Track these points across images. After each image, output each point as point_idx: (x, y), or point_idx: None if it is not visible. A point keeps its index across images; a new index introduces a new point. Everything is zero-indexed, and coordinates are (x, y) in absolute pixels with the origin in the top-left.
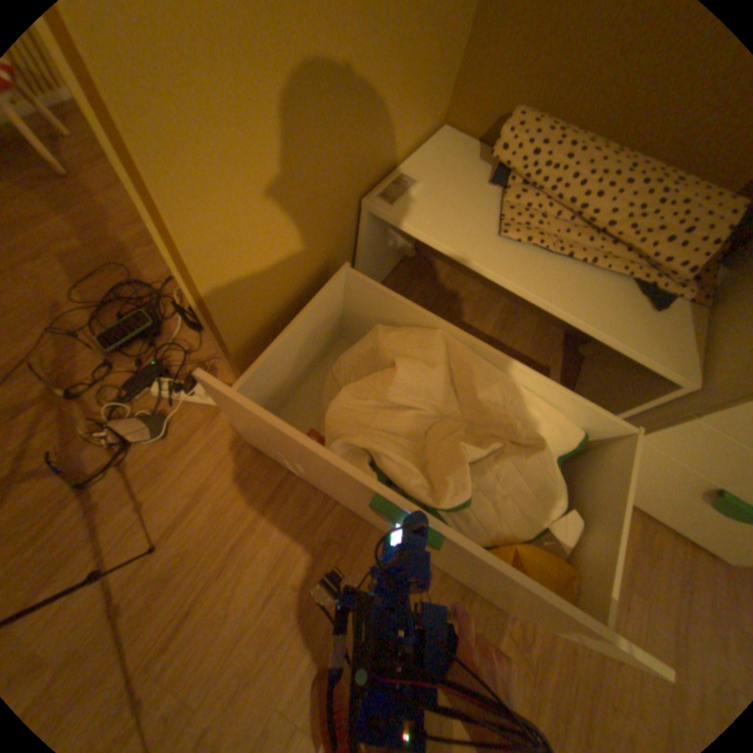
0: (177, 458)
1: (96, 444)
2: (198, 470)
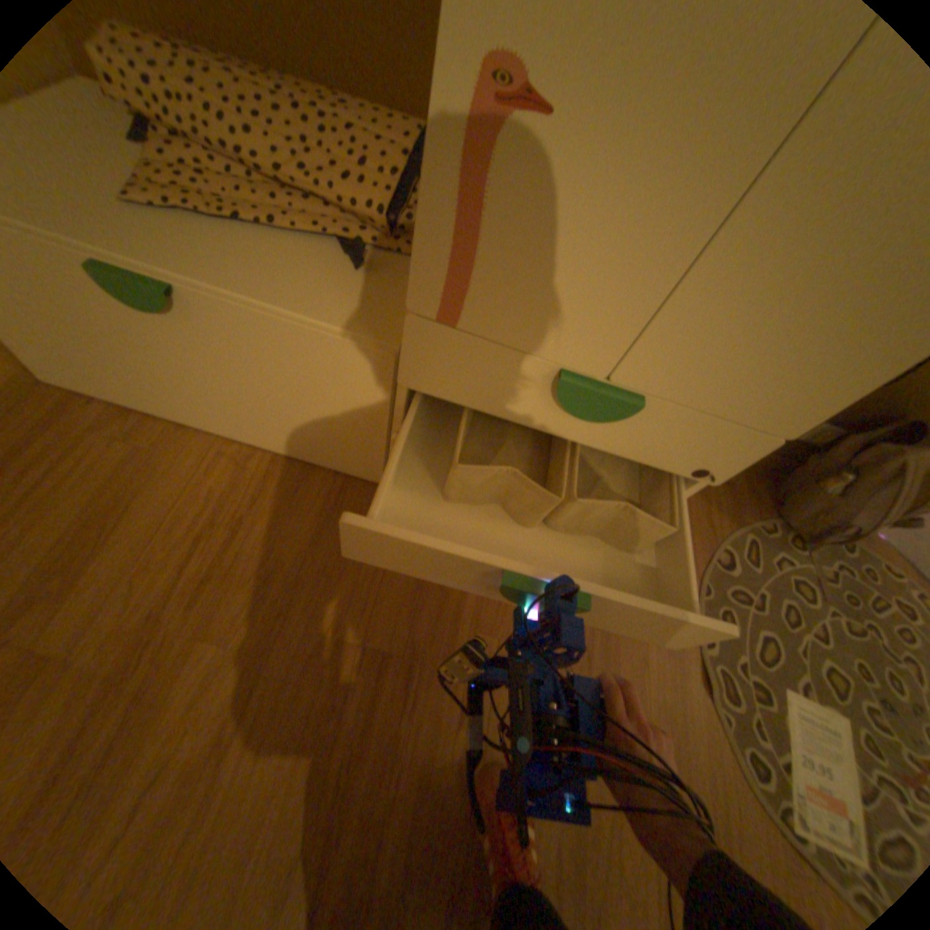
0: None
1: None
2: None
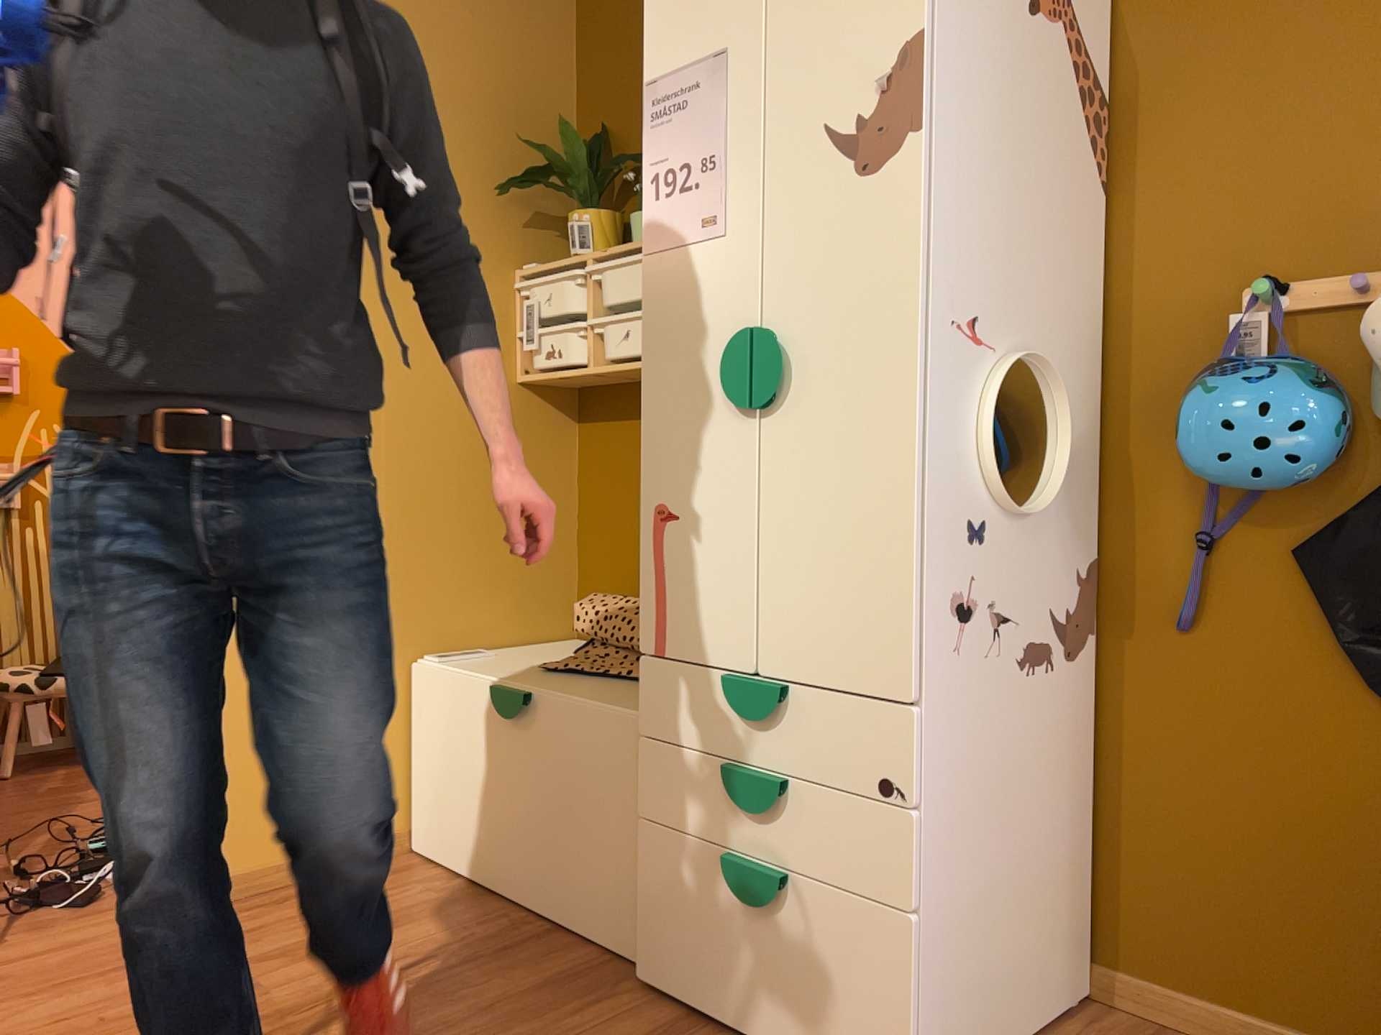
0: (74, 921)
1: (2, 903)
2: (86, 930)
